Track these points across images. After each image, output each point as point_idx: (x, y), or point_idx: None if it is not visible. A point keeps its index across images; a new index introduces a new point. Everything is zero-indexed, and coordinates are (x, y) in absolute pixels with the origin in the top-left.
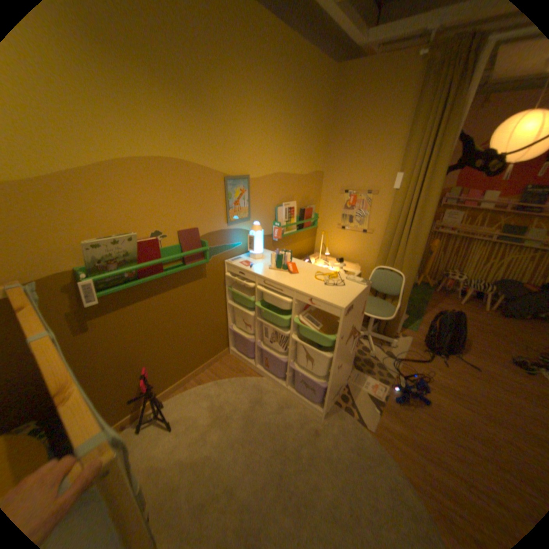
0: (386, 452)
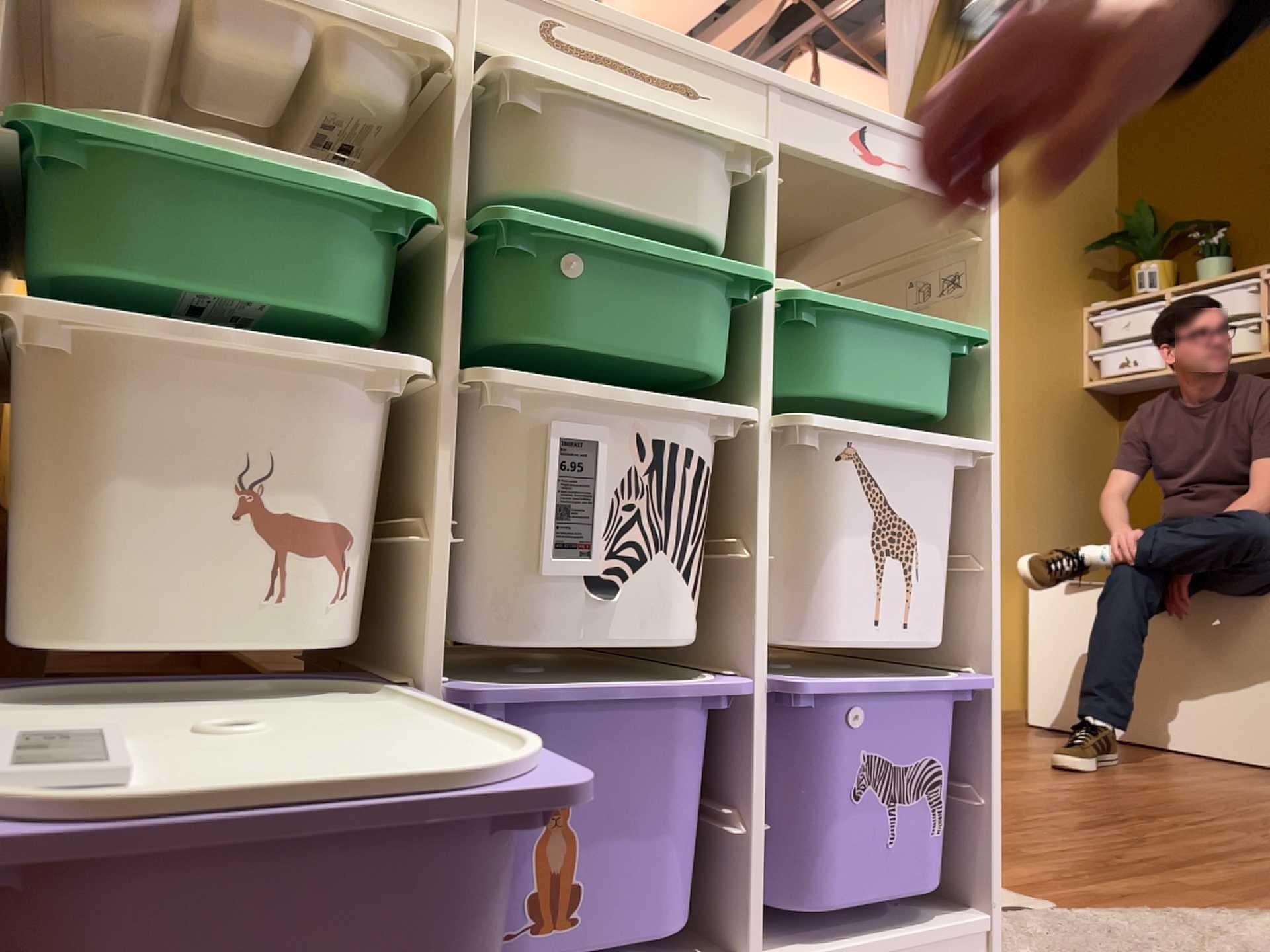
0: (1148, 904)
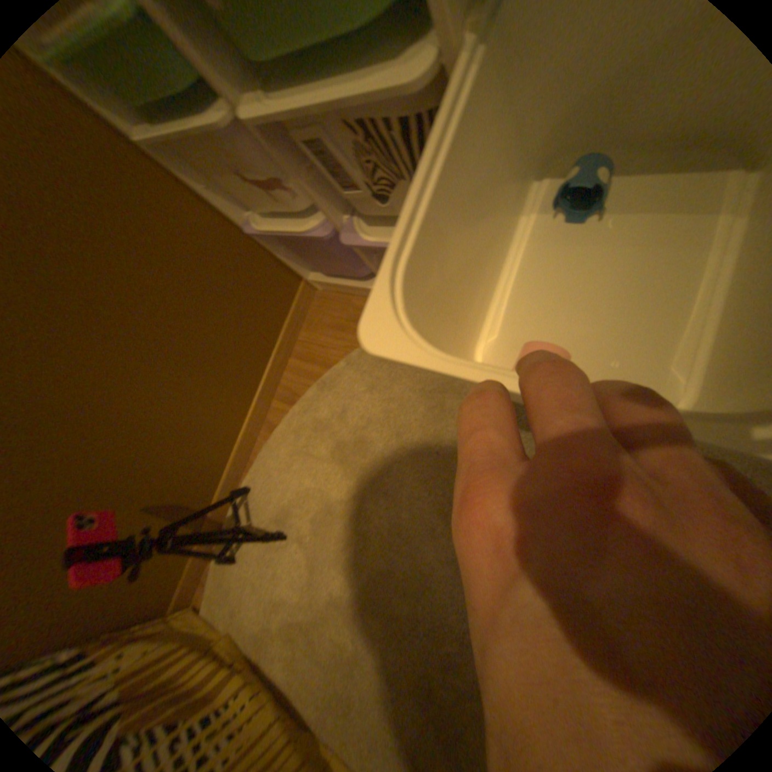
0: None
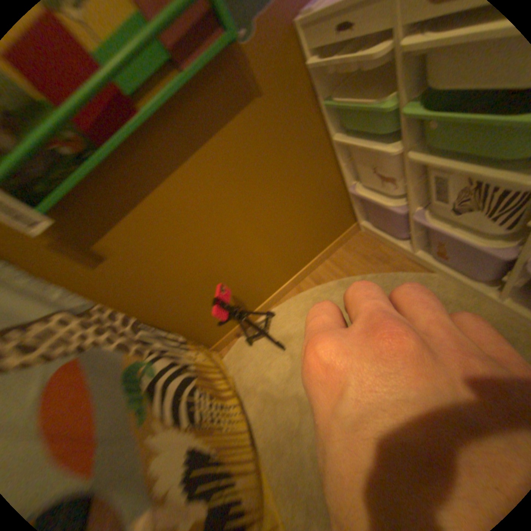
0: None
